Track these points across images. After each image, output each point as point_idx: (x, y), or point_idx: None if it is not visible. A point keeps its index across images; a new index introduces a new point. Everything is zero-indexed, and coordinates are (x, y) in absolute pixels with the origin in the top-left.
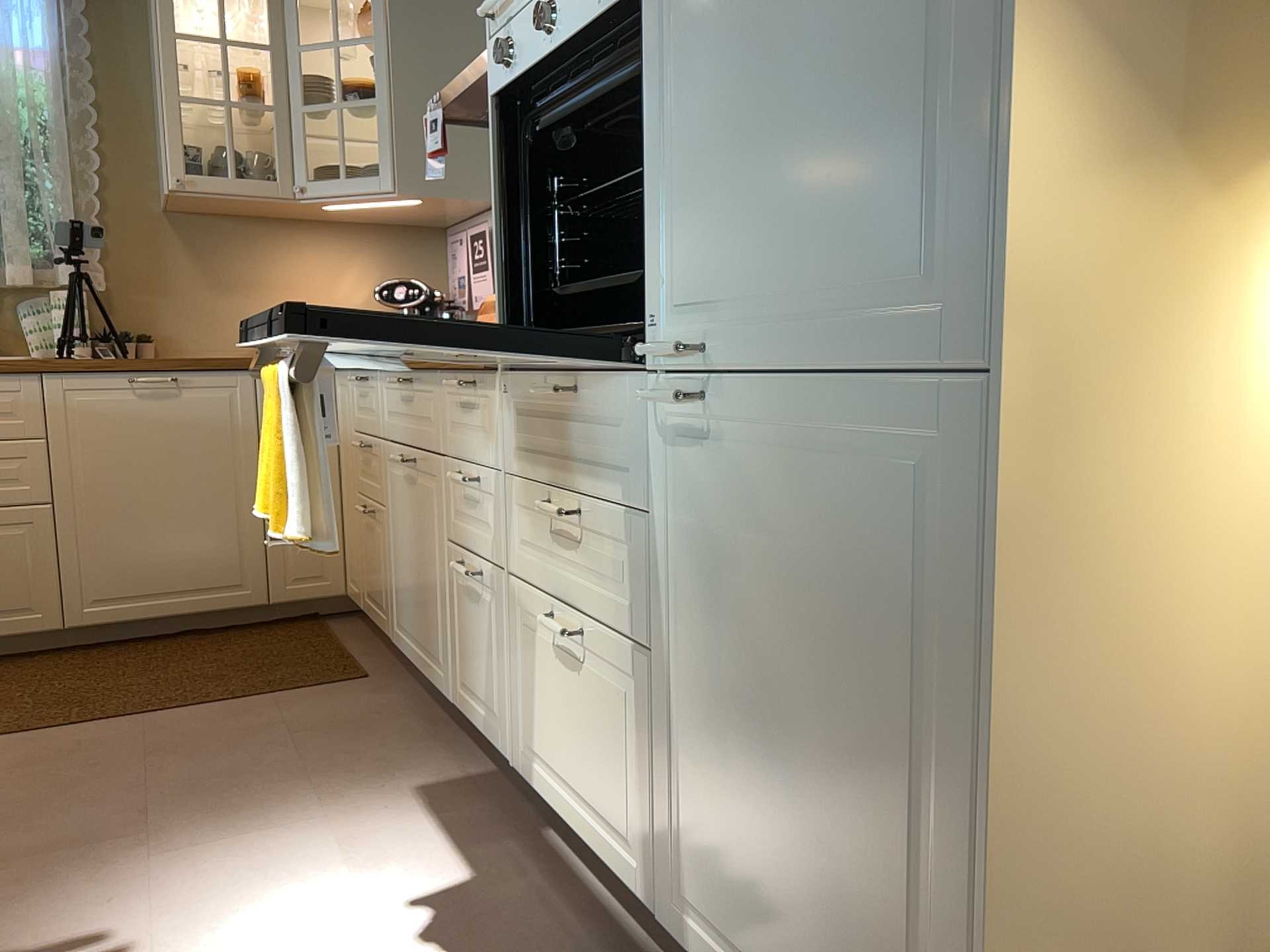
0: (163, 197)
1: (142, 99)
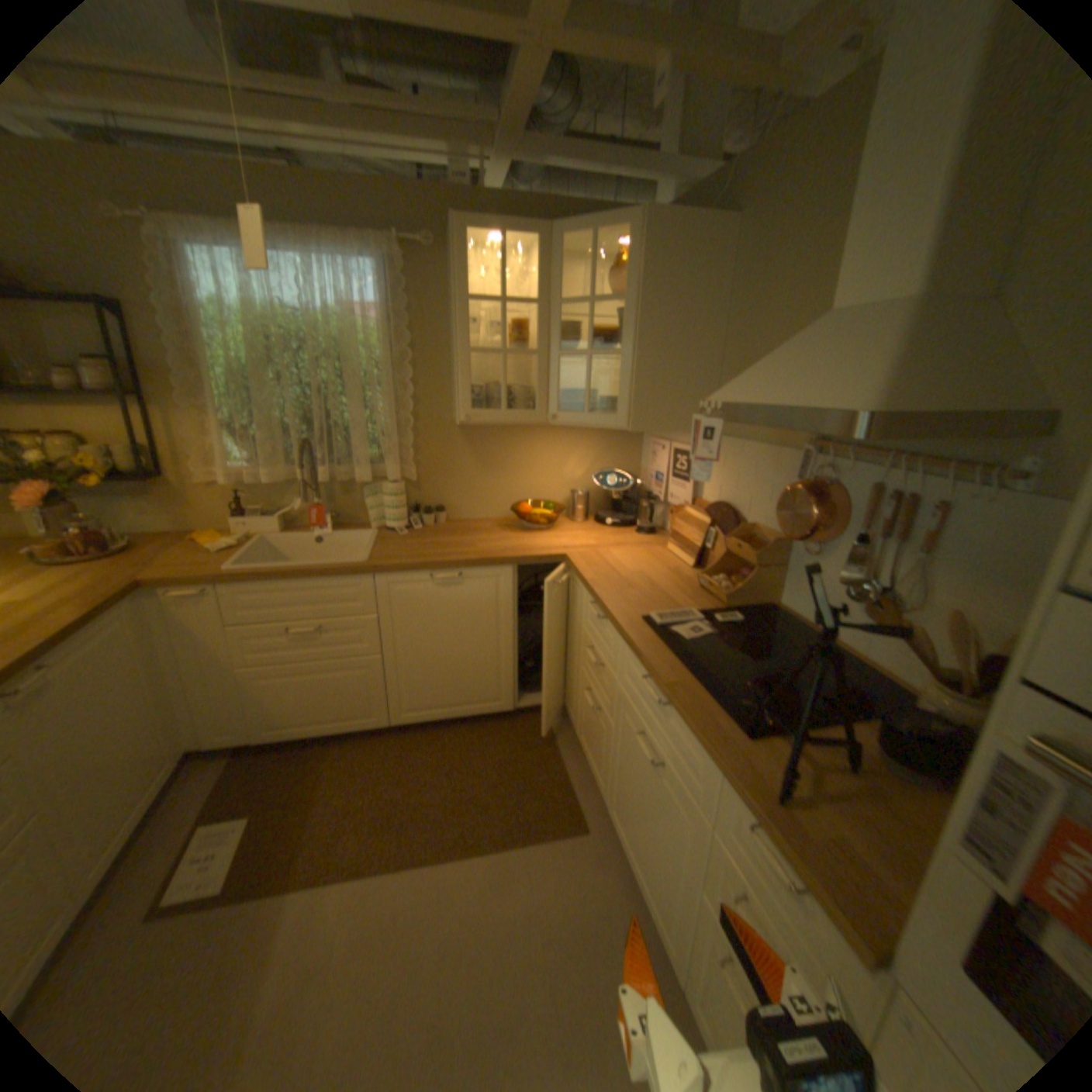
0: (454, 410)
1: (441, 335)
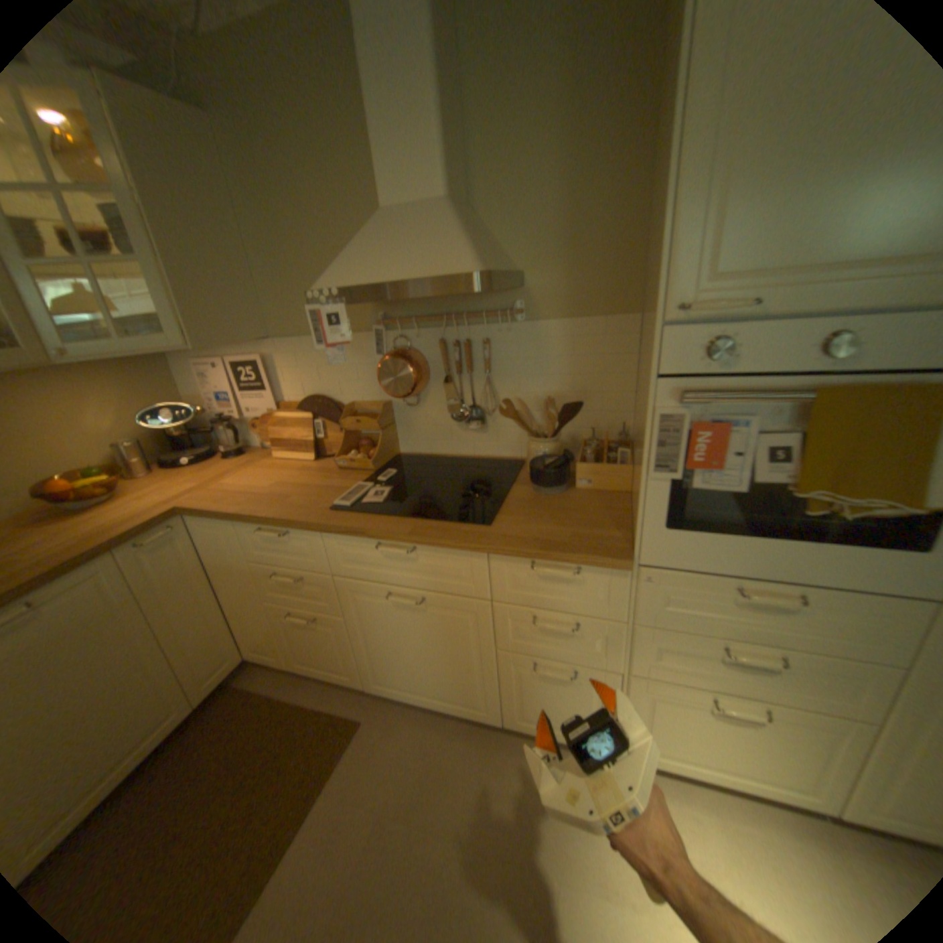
0: None
1: None
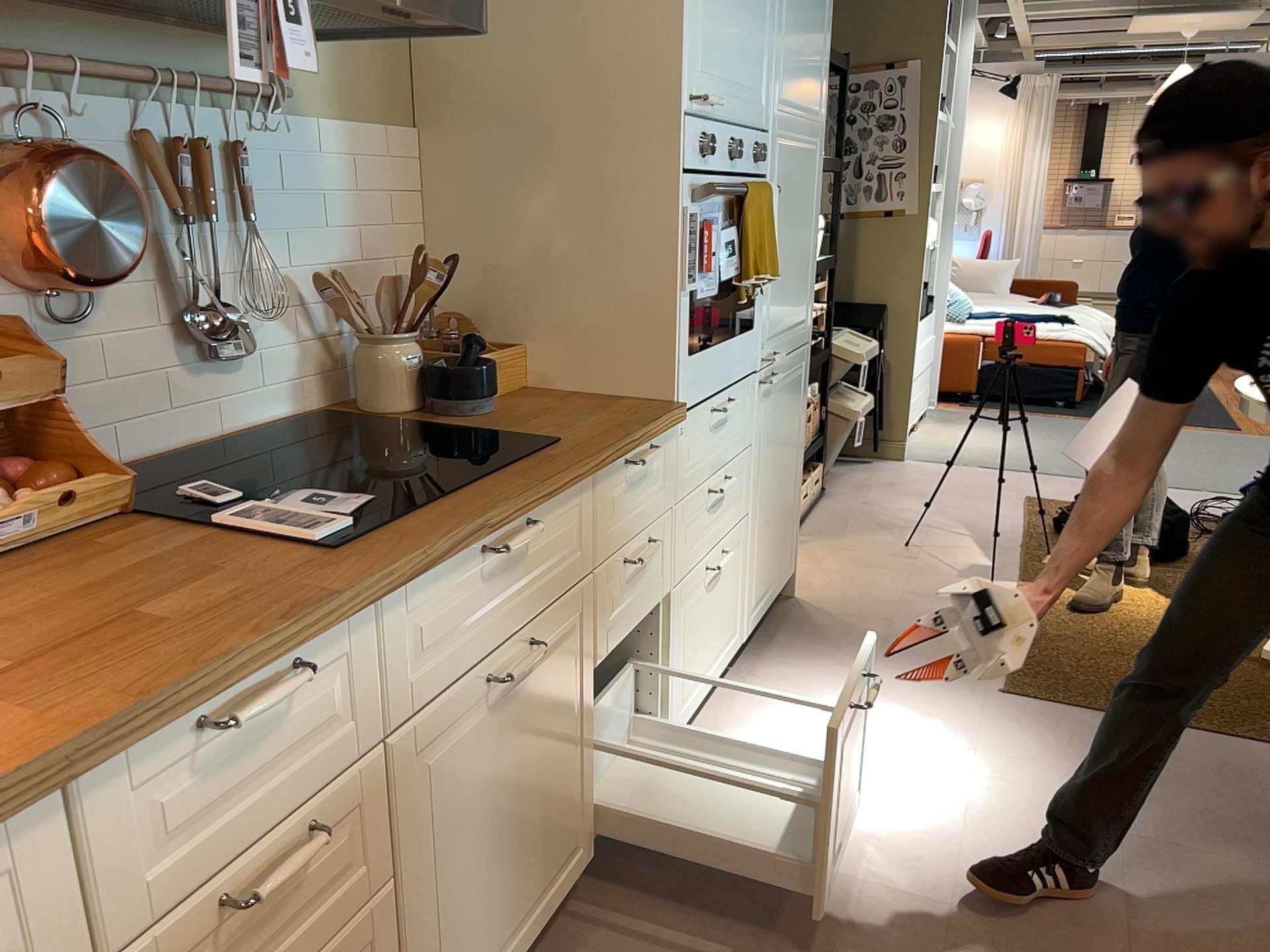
0: None
1: None
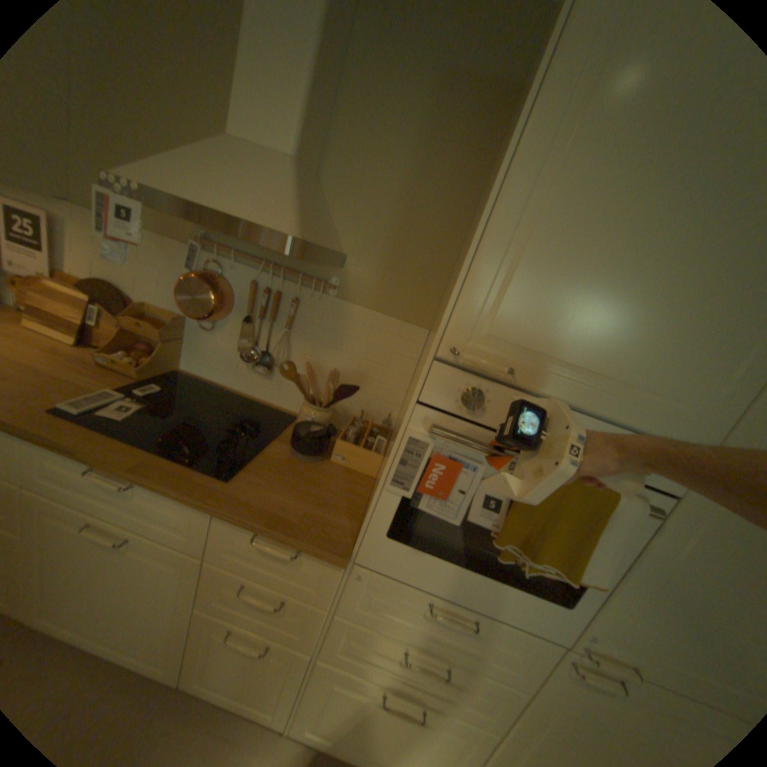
0: None
1: None
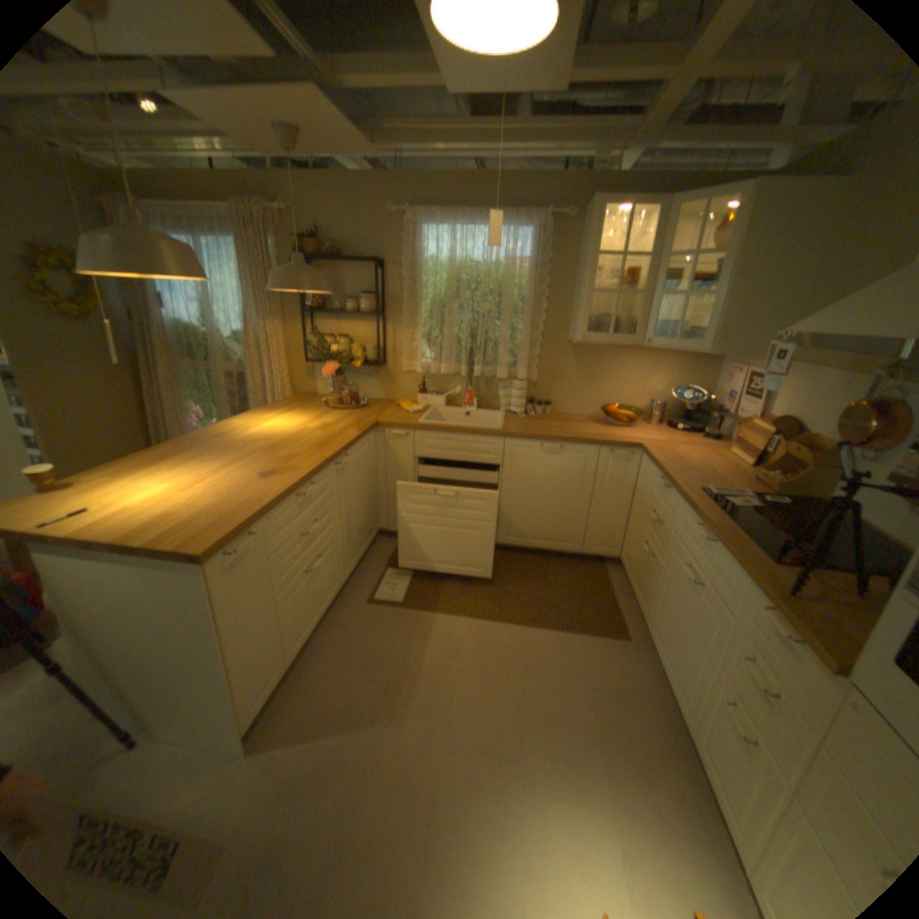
0: (570, 333)
1: (569, 280)
